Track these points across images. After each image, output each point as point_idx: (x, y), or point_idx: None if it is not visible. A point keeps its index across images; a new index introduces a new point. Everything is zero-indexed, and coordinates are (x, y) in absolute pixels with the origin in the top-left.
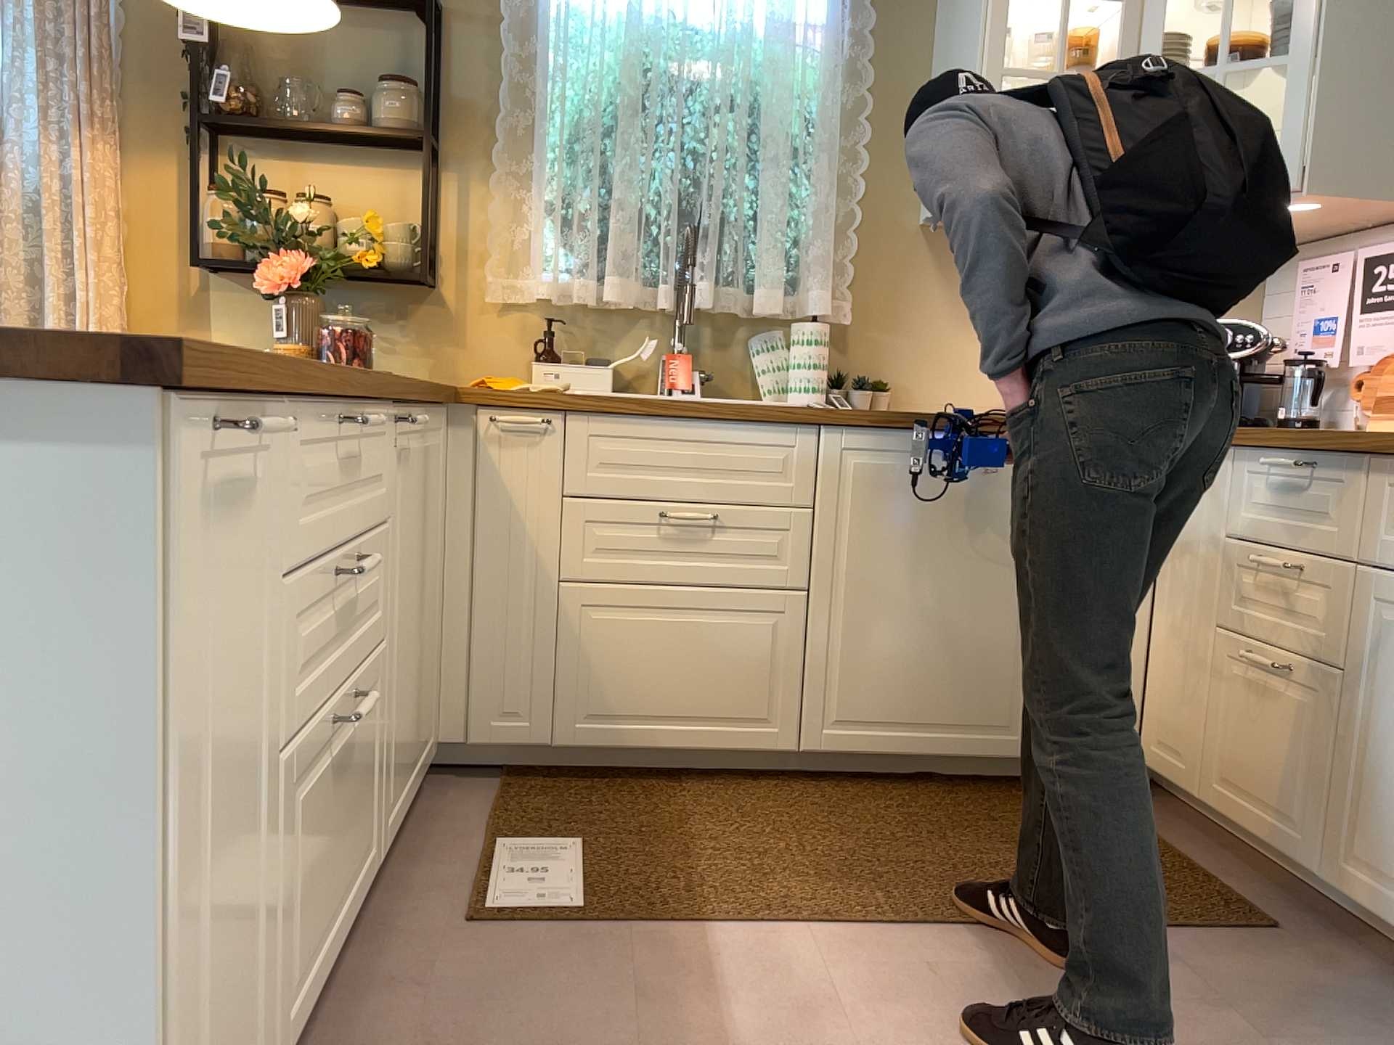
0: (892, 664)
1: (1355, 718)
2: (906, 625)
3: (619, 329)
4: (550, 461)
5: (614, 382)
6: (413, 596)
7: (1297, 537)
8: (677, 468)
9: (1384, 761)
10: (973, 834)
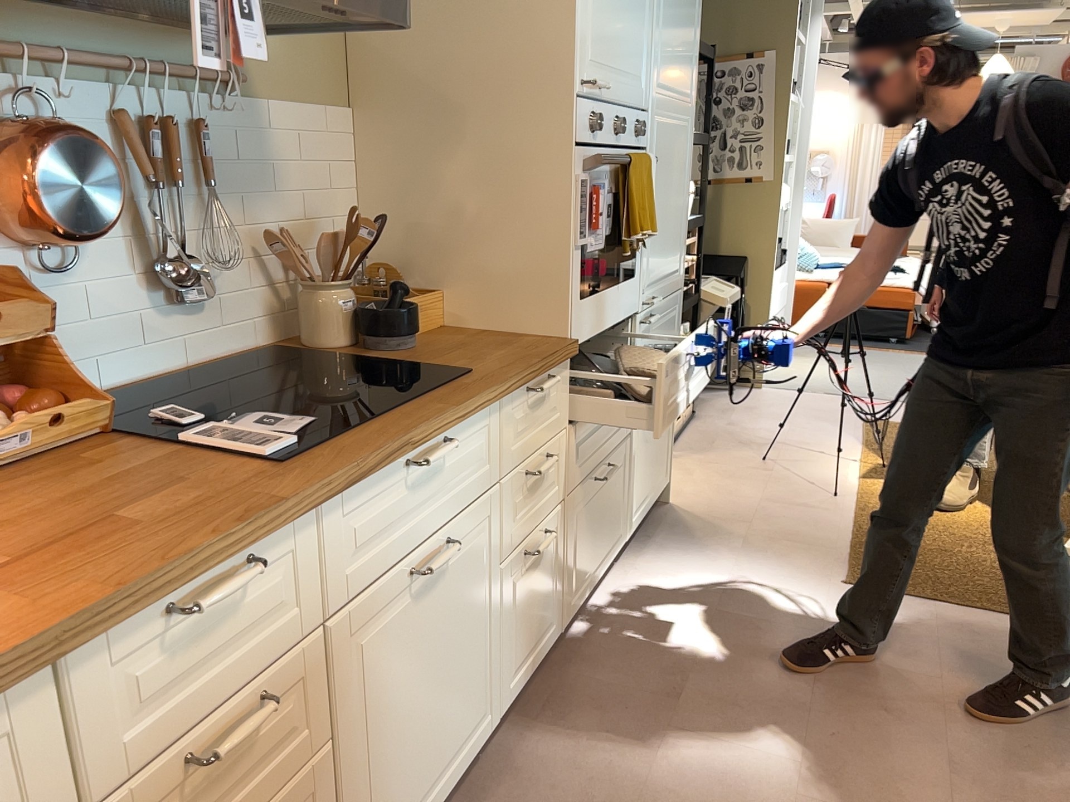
0: None
1: (350, 758)
2: None
3: None
4: None
5: None
6: None
7: (242, 668)
8: None
9: (380, 751)
10: None
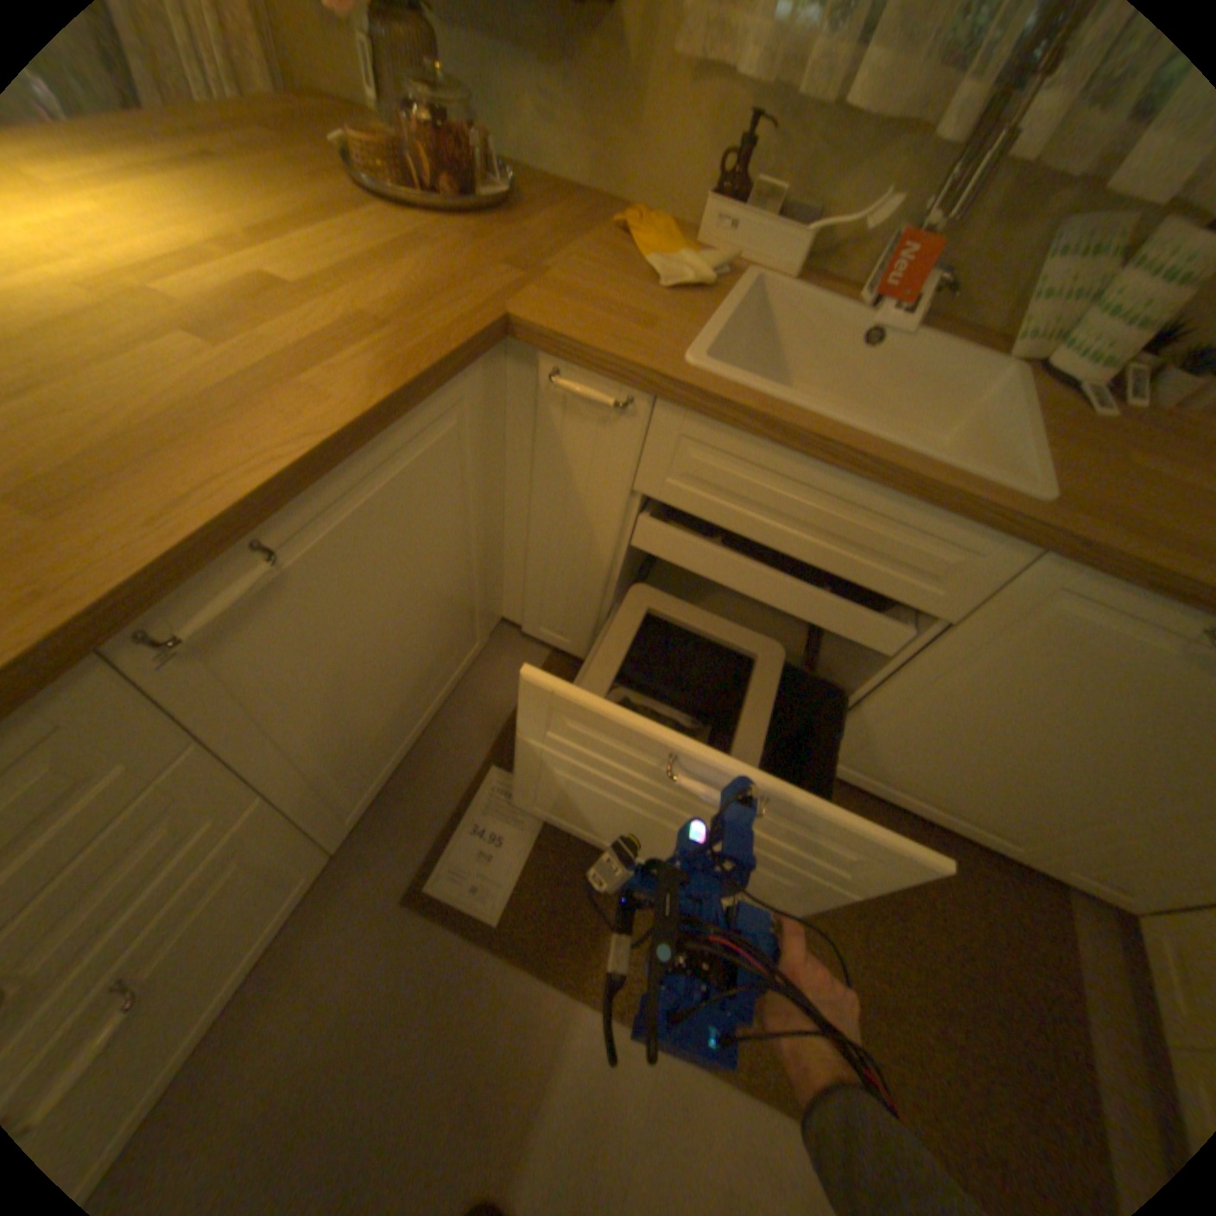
0: (936, 767)
1: None
2: (981, 755)
3: (859, 154)
4: (627, 452)
5: (813, 251)
6: (386, 644)
7: None
8: (792, 519)
9: None
10: (902, 935)
